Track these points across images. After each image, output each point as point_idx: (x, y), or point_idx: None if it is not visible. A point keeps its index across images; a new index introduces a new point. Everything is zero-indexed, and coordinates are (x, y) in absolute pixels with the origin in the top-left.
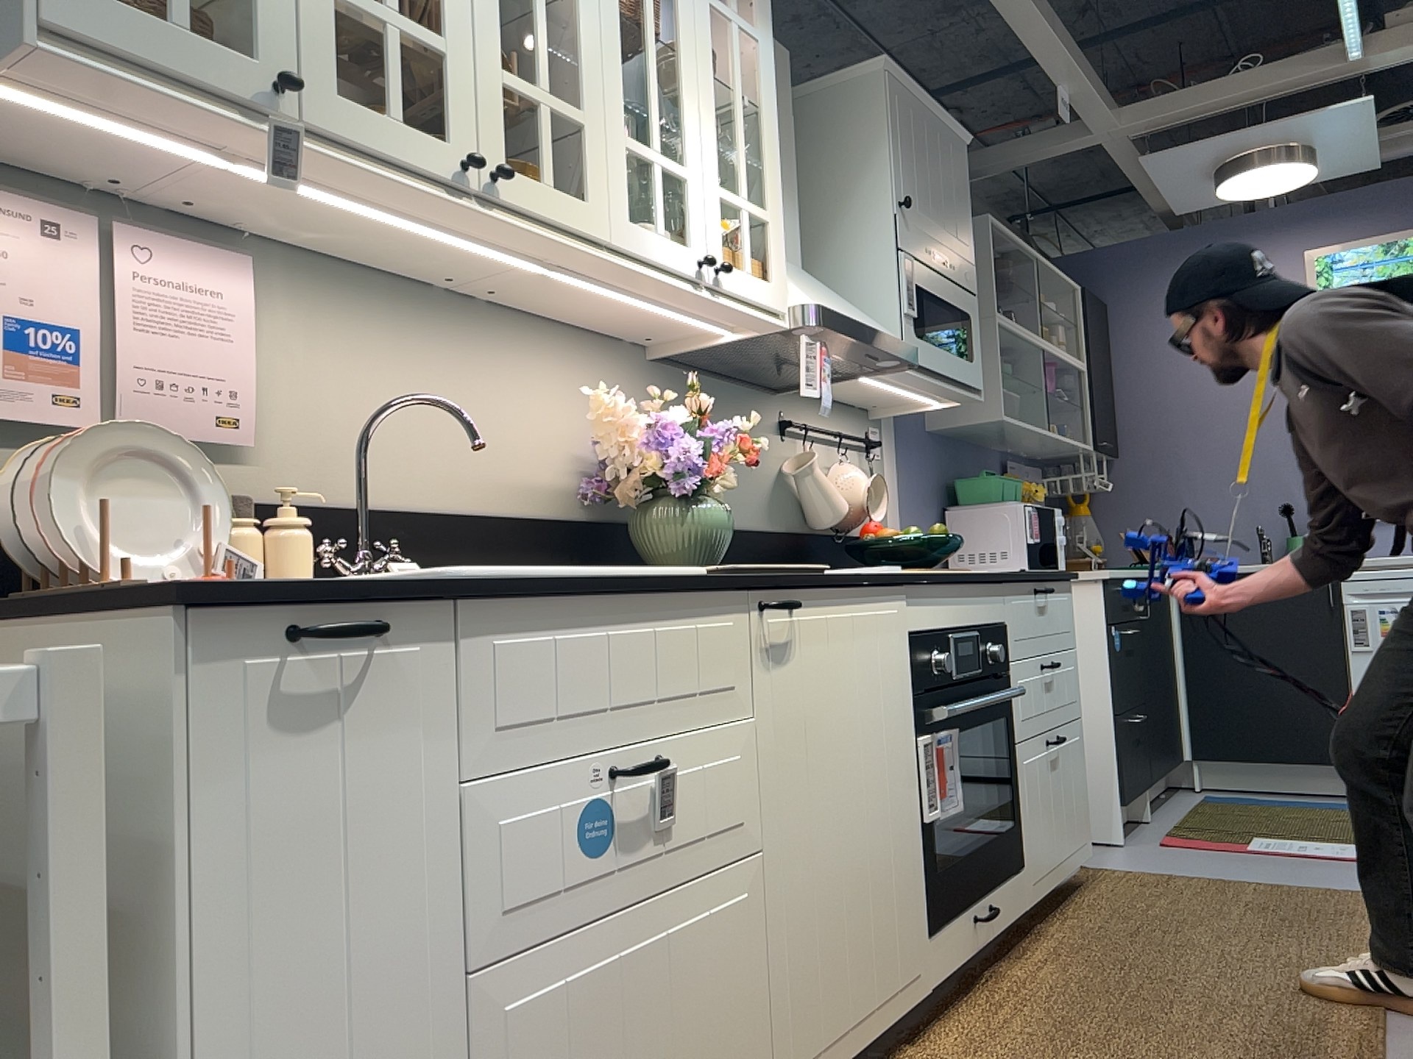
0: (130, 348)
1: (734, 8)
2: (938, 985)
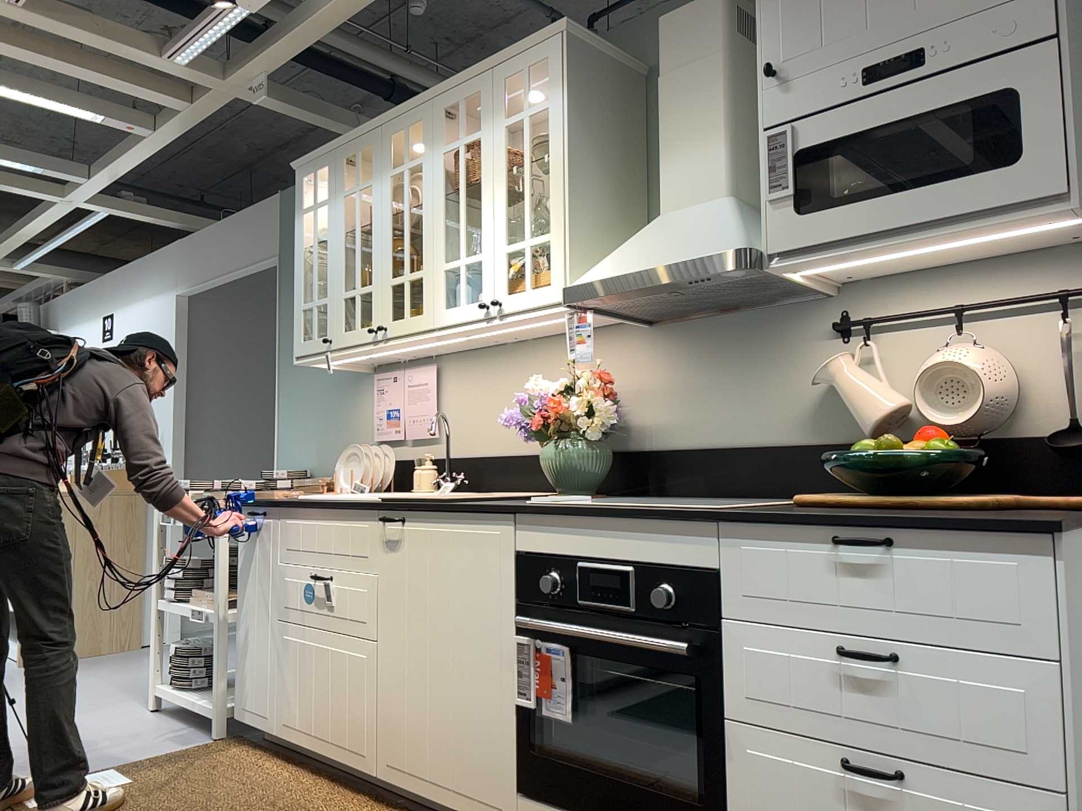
0: (405, 410)
1: (524, 108)
2: None
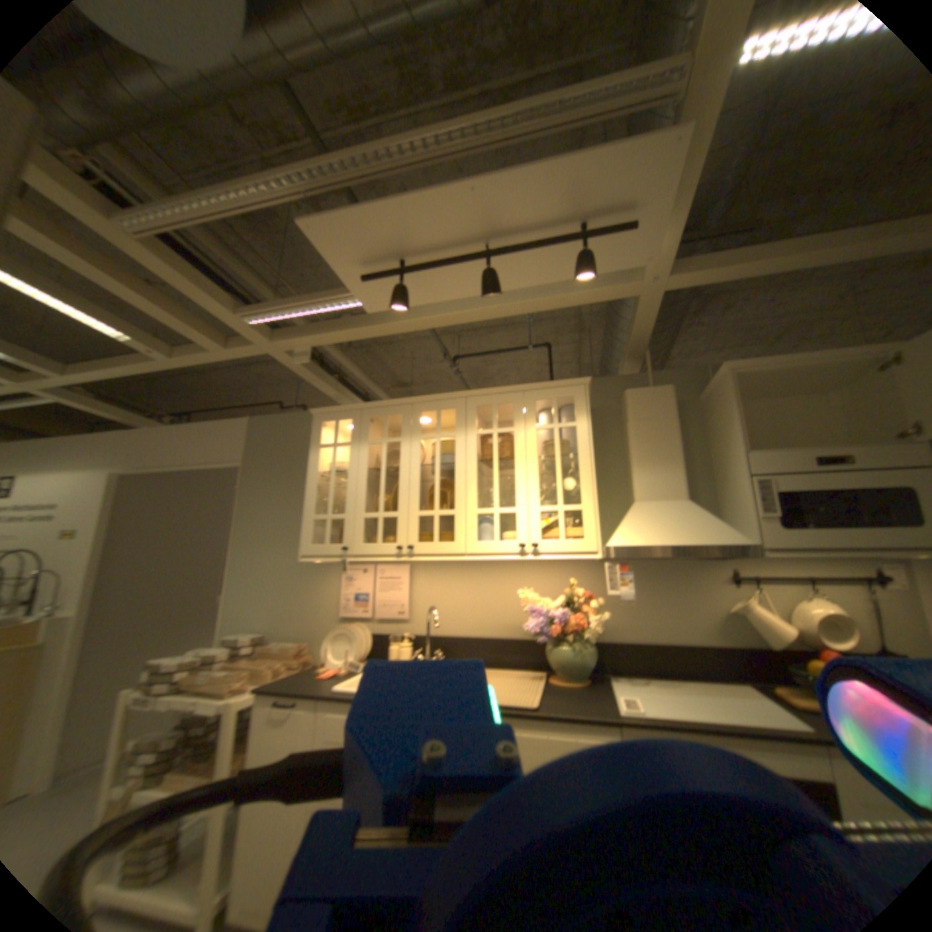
0: (379, 596)
1: (555, 420)
2: None
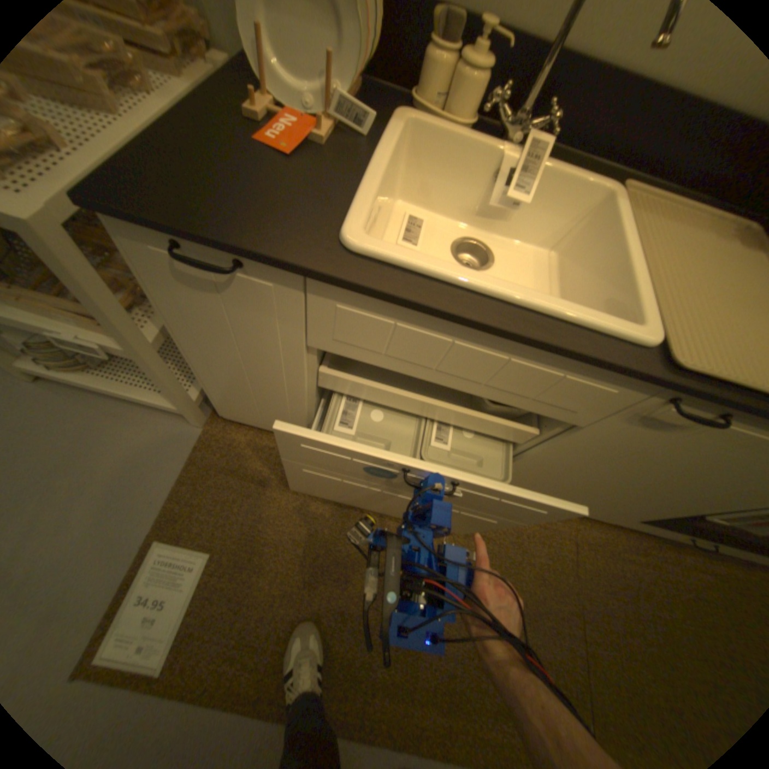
0: None
1: None
2: (626, 527)
